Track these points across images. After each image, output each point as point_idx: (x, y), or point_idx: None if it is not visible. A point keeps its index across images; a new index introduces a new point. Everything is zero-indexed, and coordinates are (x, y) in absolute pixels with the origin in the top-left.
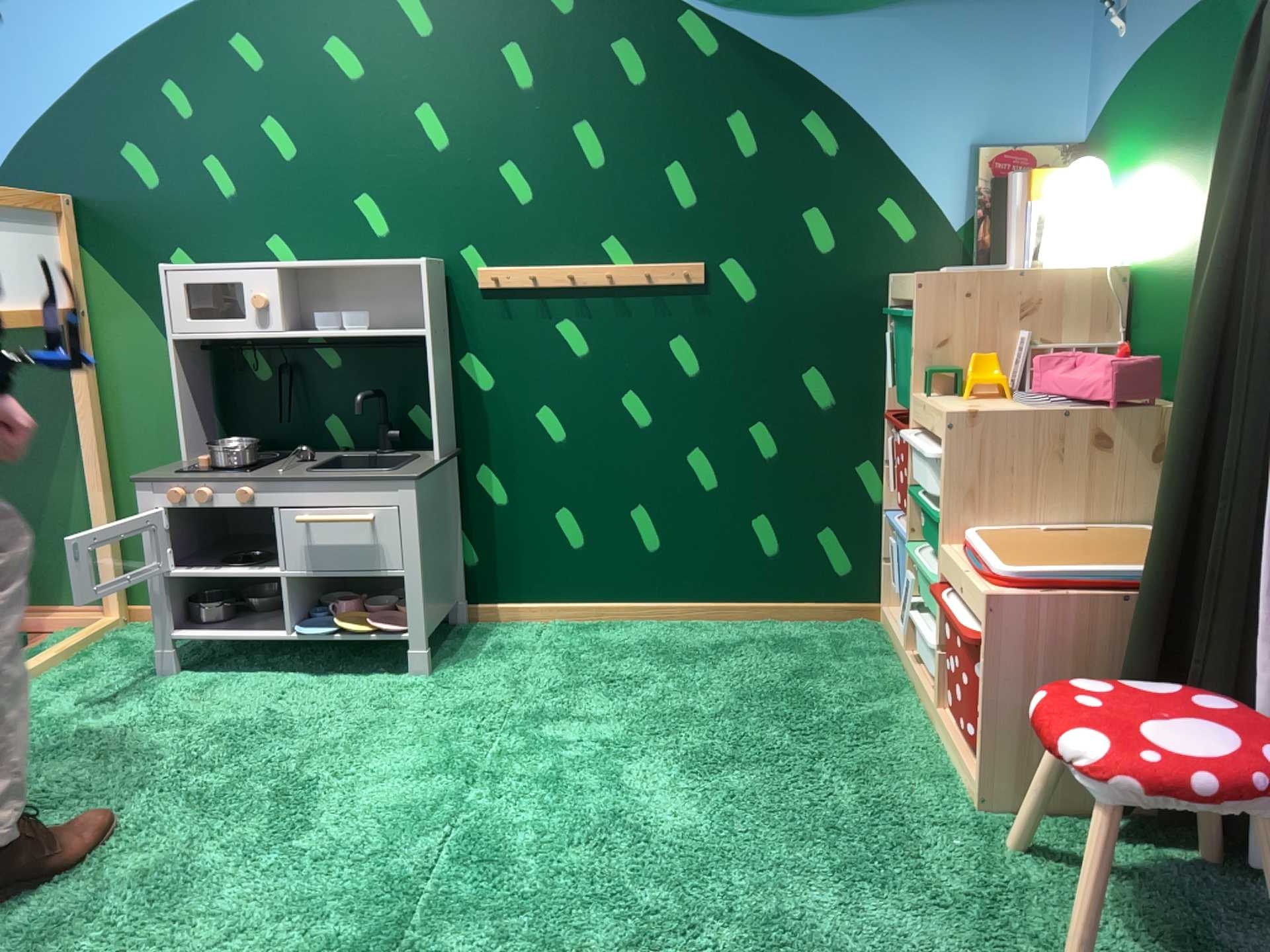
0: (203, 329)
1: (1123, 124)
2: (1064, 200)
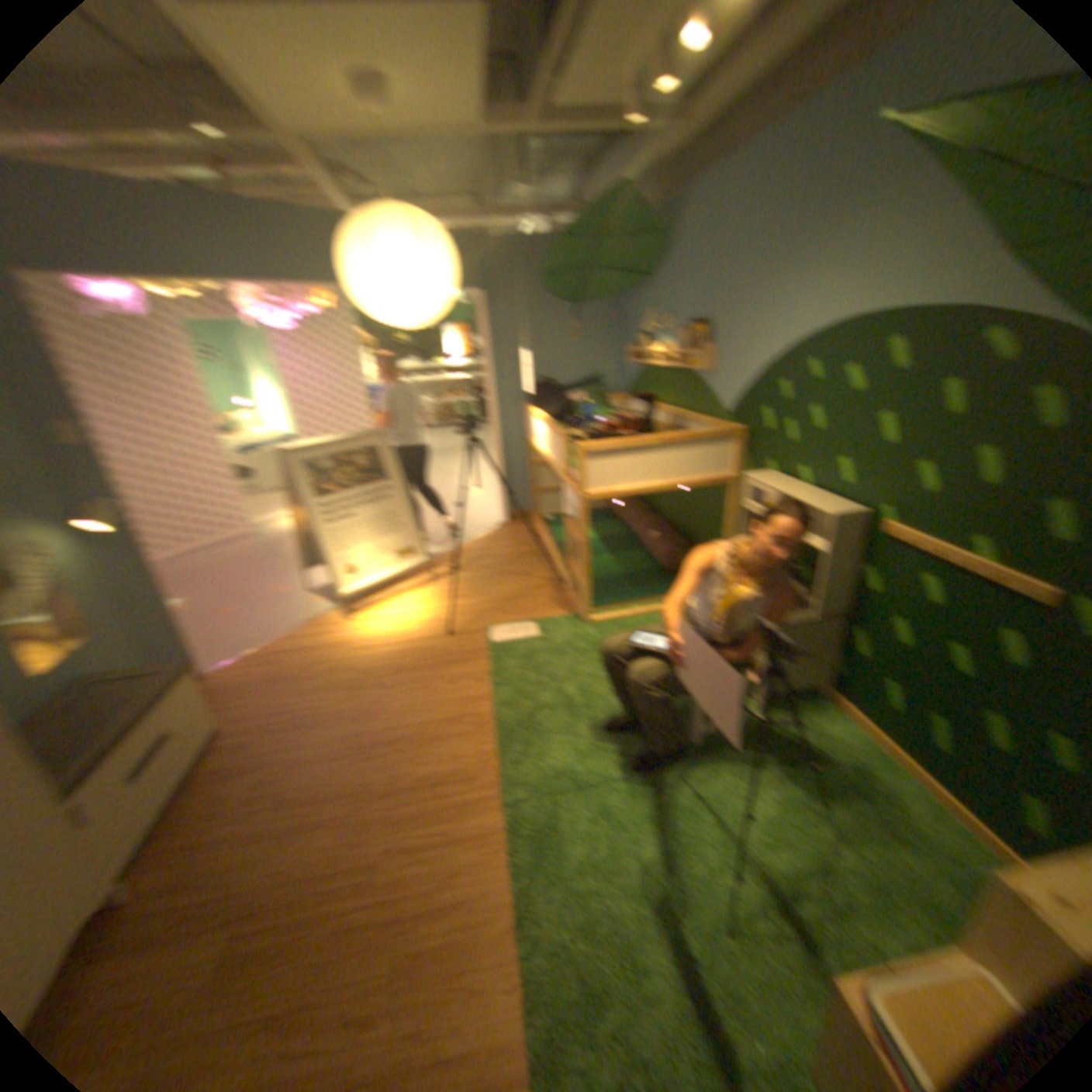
0: (749, 508)
1: None
2: None
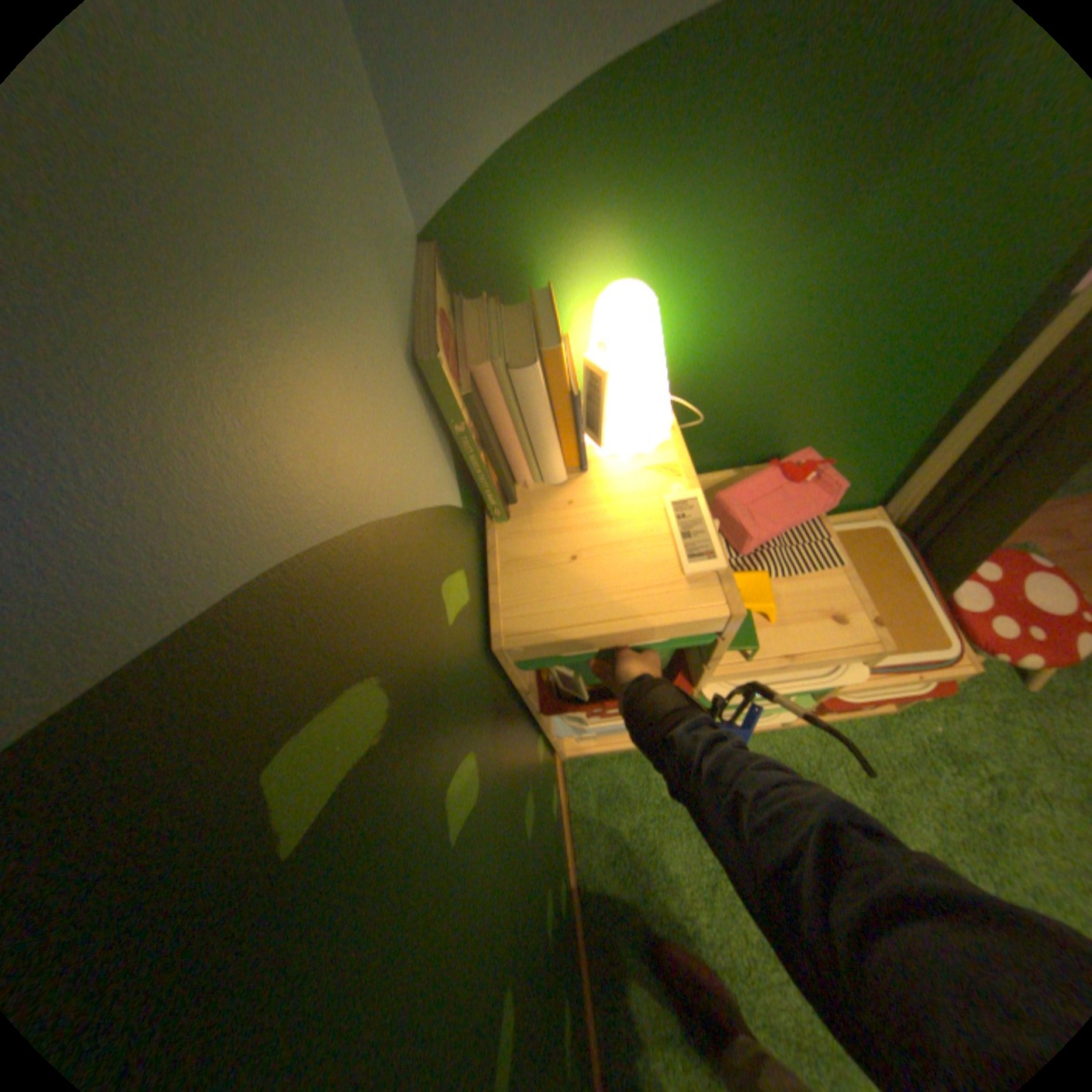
0: None
1: (592, 190)
2: (605, 354)
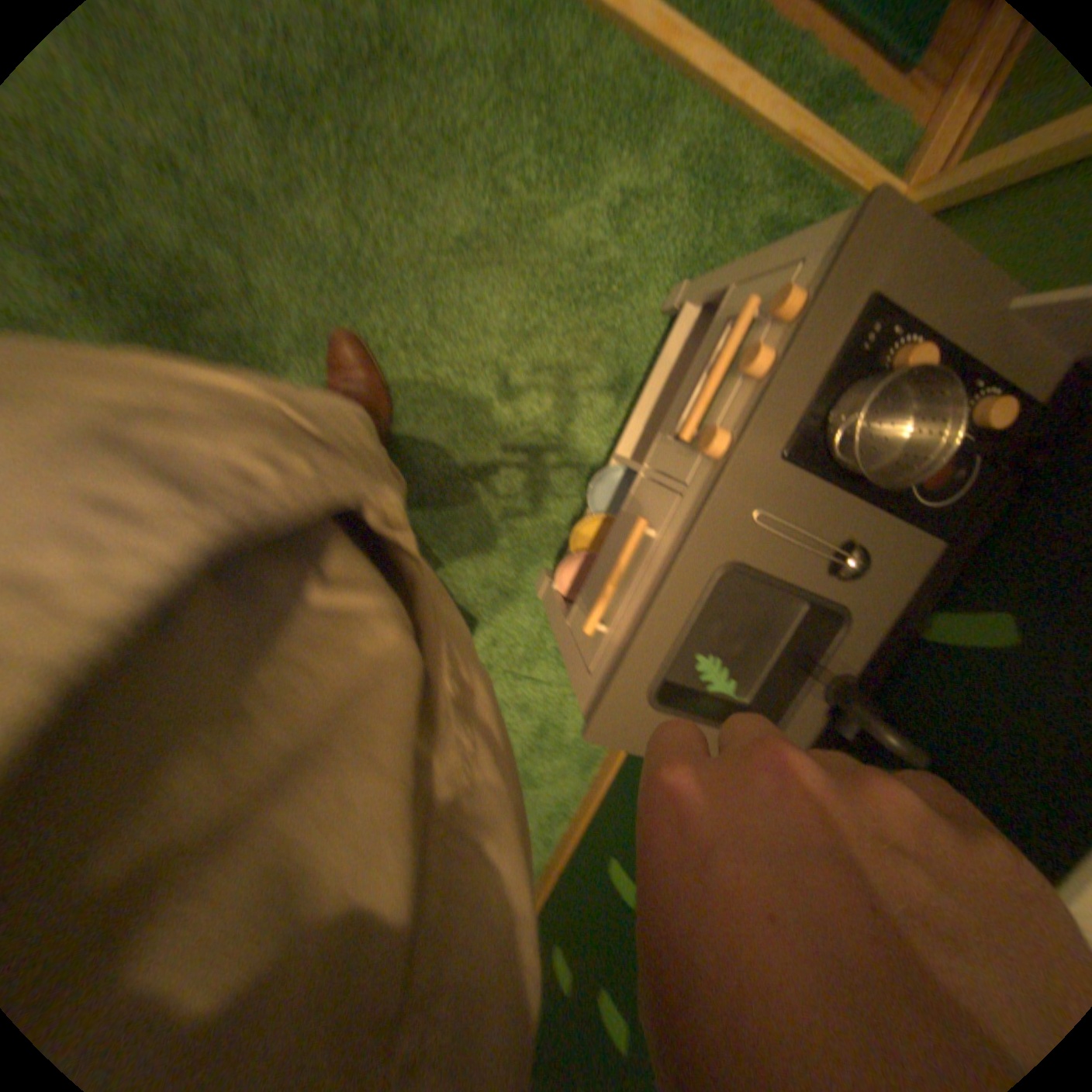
0: None
1: None
2: None
